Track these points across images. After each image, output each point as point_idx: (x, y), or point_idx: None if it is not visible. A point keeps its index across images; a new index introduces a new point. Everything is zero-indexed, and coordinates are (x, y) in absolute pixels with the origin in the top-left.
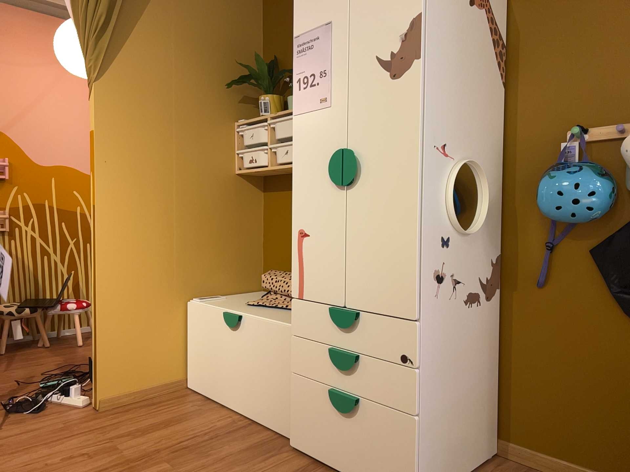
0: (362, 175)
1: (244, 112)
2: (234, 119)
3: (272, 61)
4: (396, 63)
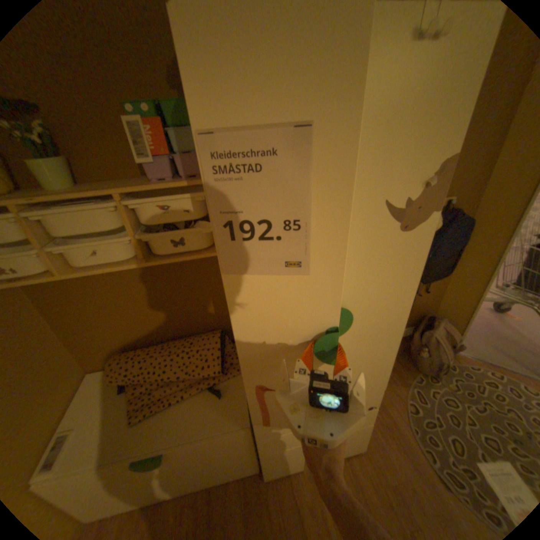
0: (351, 325)
1: None
2: None
3: None
4: (412, 213)
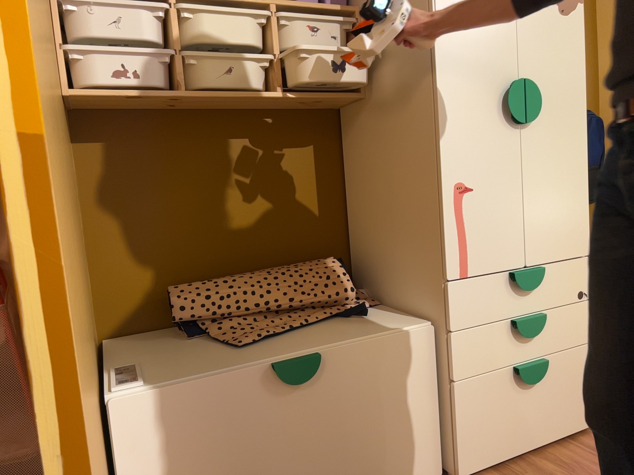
0: (539, 114)
1: None
2: None
3: None
4: None
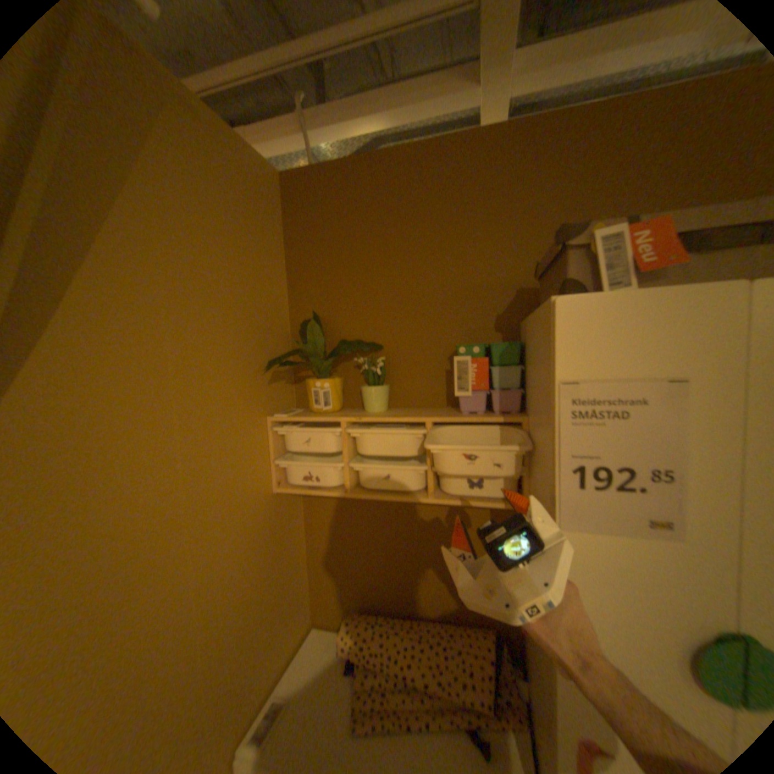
0: None
1: (276, 395)
2: (266, 411)
3: (309, 316)
4: None
